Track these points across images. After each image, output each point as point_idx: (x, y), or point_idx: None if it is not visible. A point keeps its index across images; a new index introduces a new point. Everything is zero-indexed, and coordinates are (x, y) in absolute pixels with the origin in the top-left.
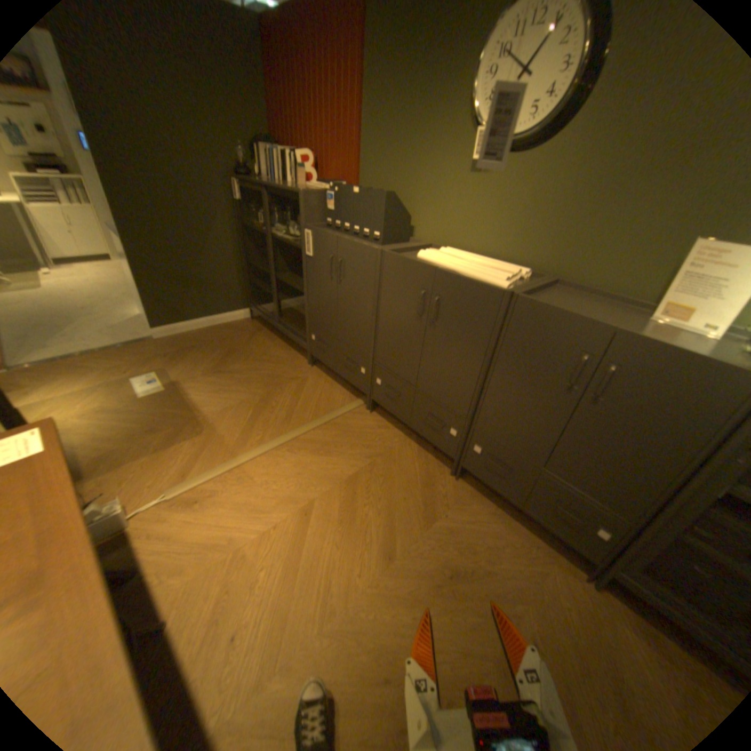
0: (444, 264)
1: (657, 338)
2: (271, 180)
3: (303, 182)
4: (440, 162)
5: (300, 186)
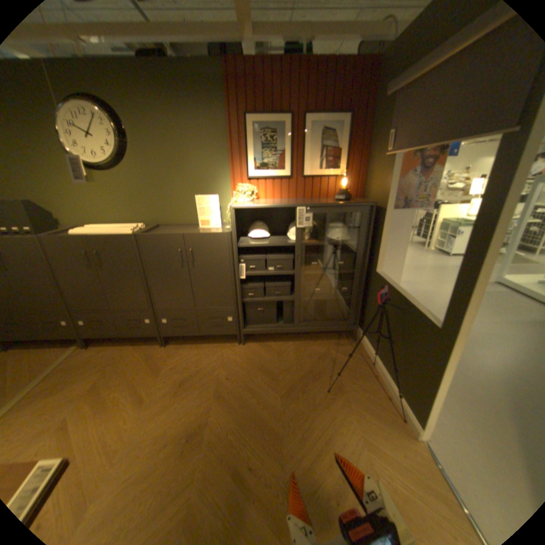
0: (91, 233)
1: (196, 233)
2: None
3: None
4: (58, 179)
5: None
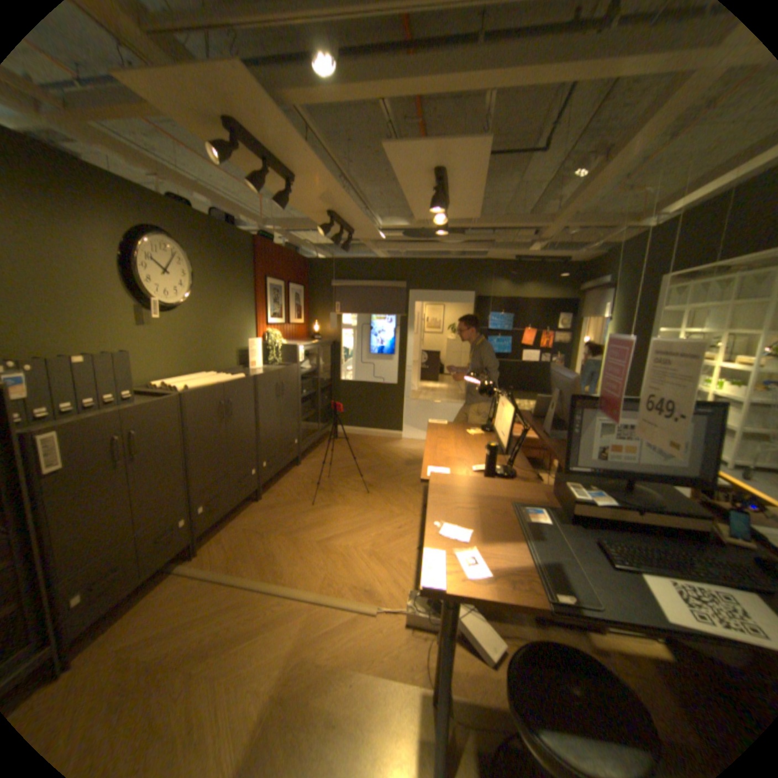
0: (211, 382)
1: (282, 368)
2: None
3: None
4: (104, 320)
5: None
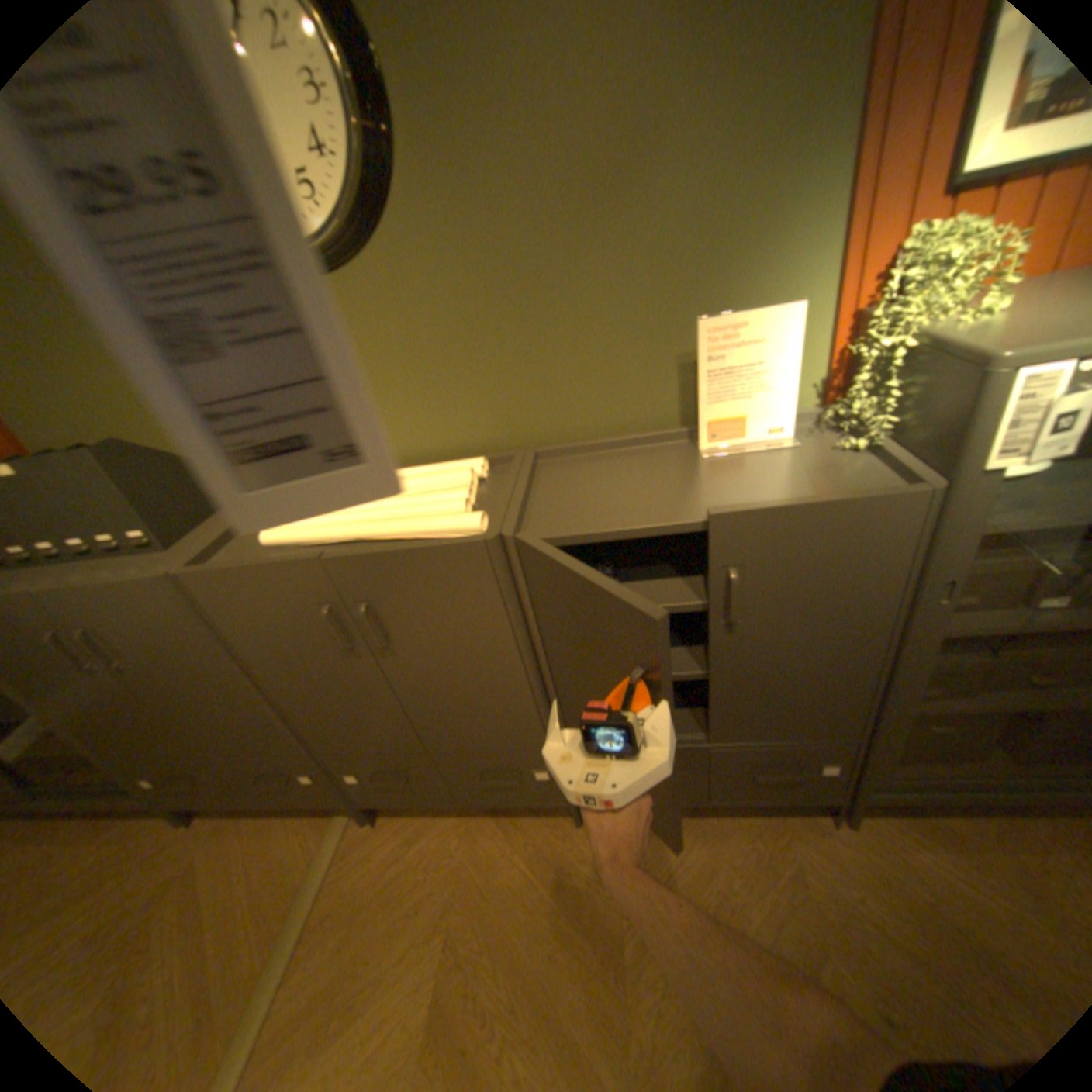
0: (332, 536)
1: (765, 503)
2: None
3: None
4: None
5: None
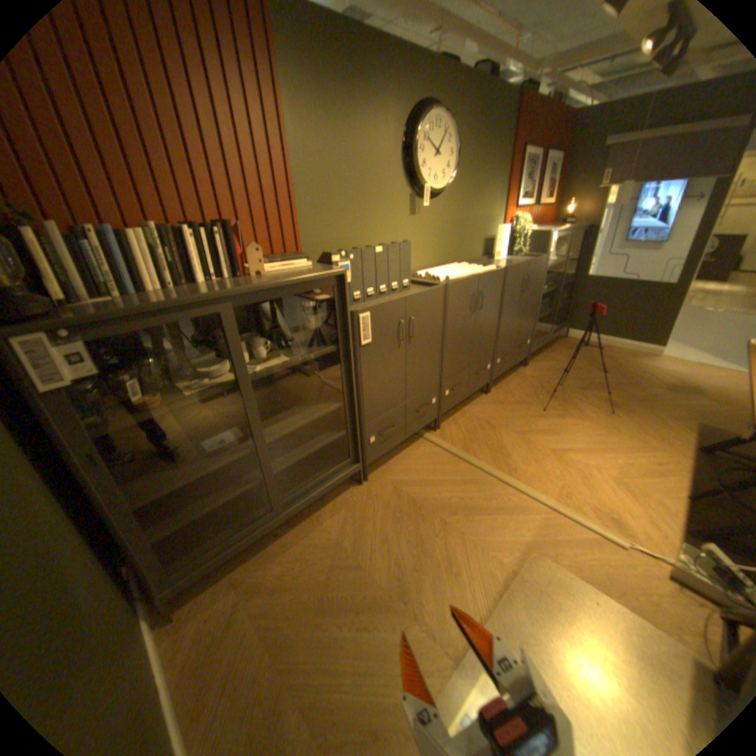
0: (467, 274)
1: (531, 259)
2: (141, 296)
3: (264, 270)
4: (389, 212)
5: (271, 275)
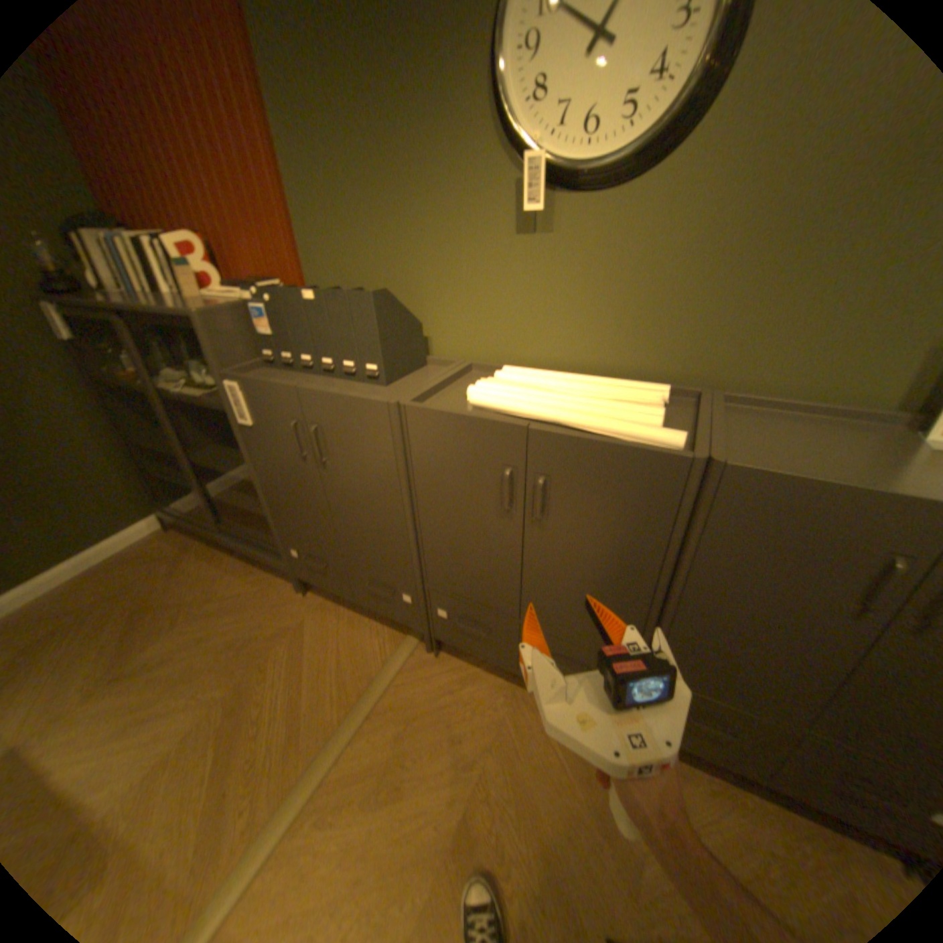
0: (535, 412)
1: None
2: (132, 293)
3: (198, 291)
4: (456, 224)
5: (193, 298)
